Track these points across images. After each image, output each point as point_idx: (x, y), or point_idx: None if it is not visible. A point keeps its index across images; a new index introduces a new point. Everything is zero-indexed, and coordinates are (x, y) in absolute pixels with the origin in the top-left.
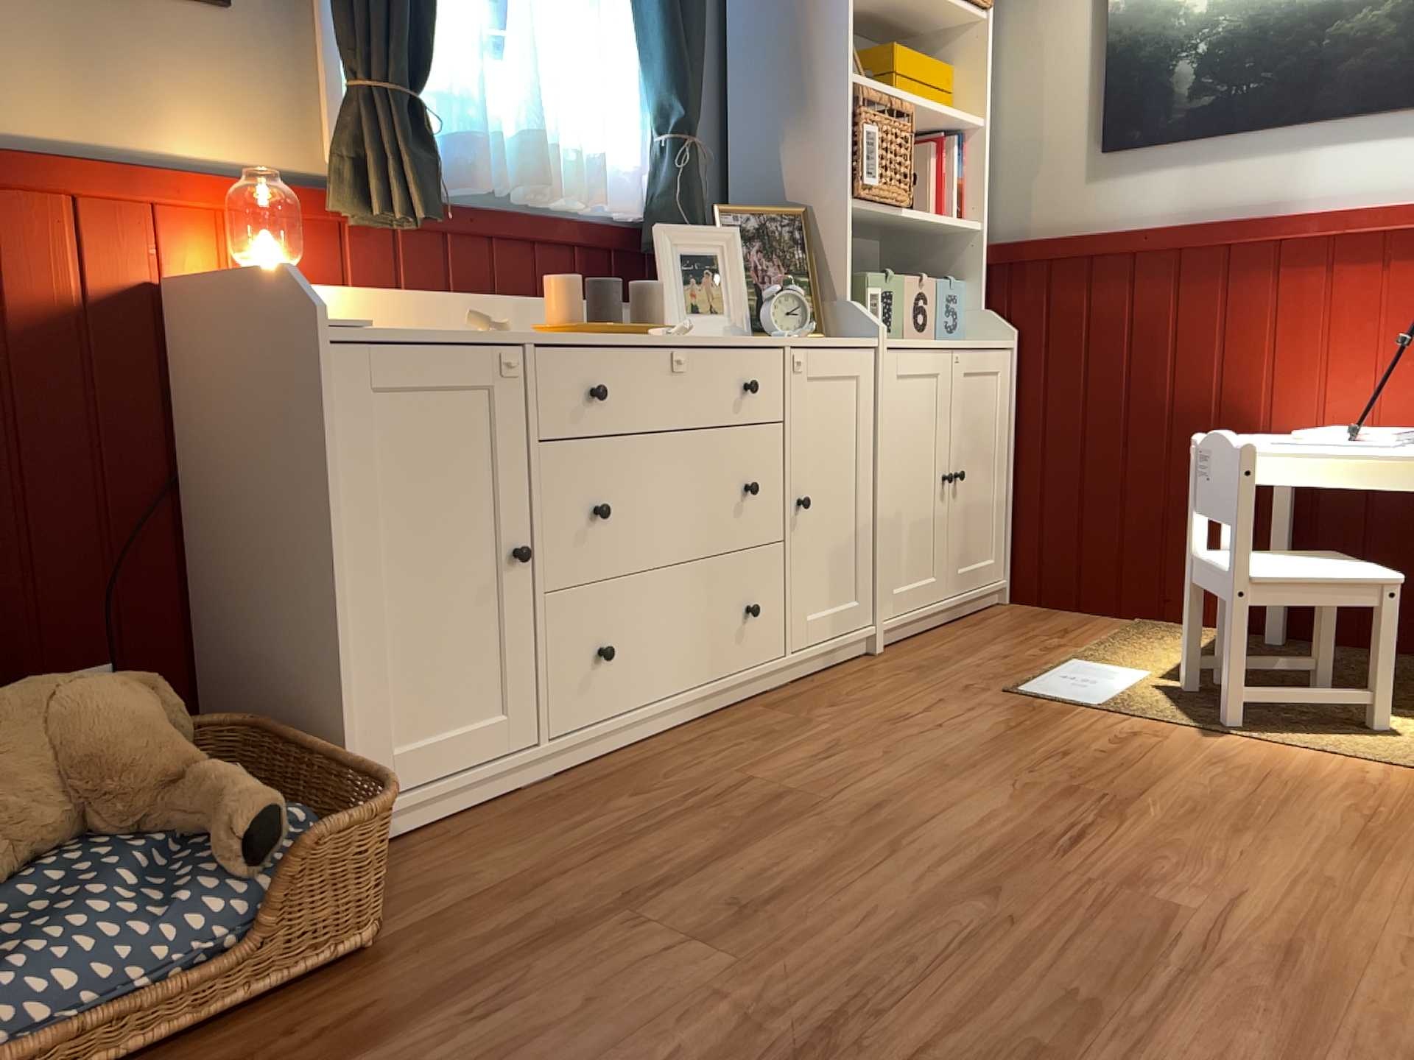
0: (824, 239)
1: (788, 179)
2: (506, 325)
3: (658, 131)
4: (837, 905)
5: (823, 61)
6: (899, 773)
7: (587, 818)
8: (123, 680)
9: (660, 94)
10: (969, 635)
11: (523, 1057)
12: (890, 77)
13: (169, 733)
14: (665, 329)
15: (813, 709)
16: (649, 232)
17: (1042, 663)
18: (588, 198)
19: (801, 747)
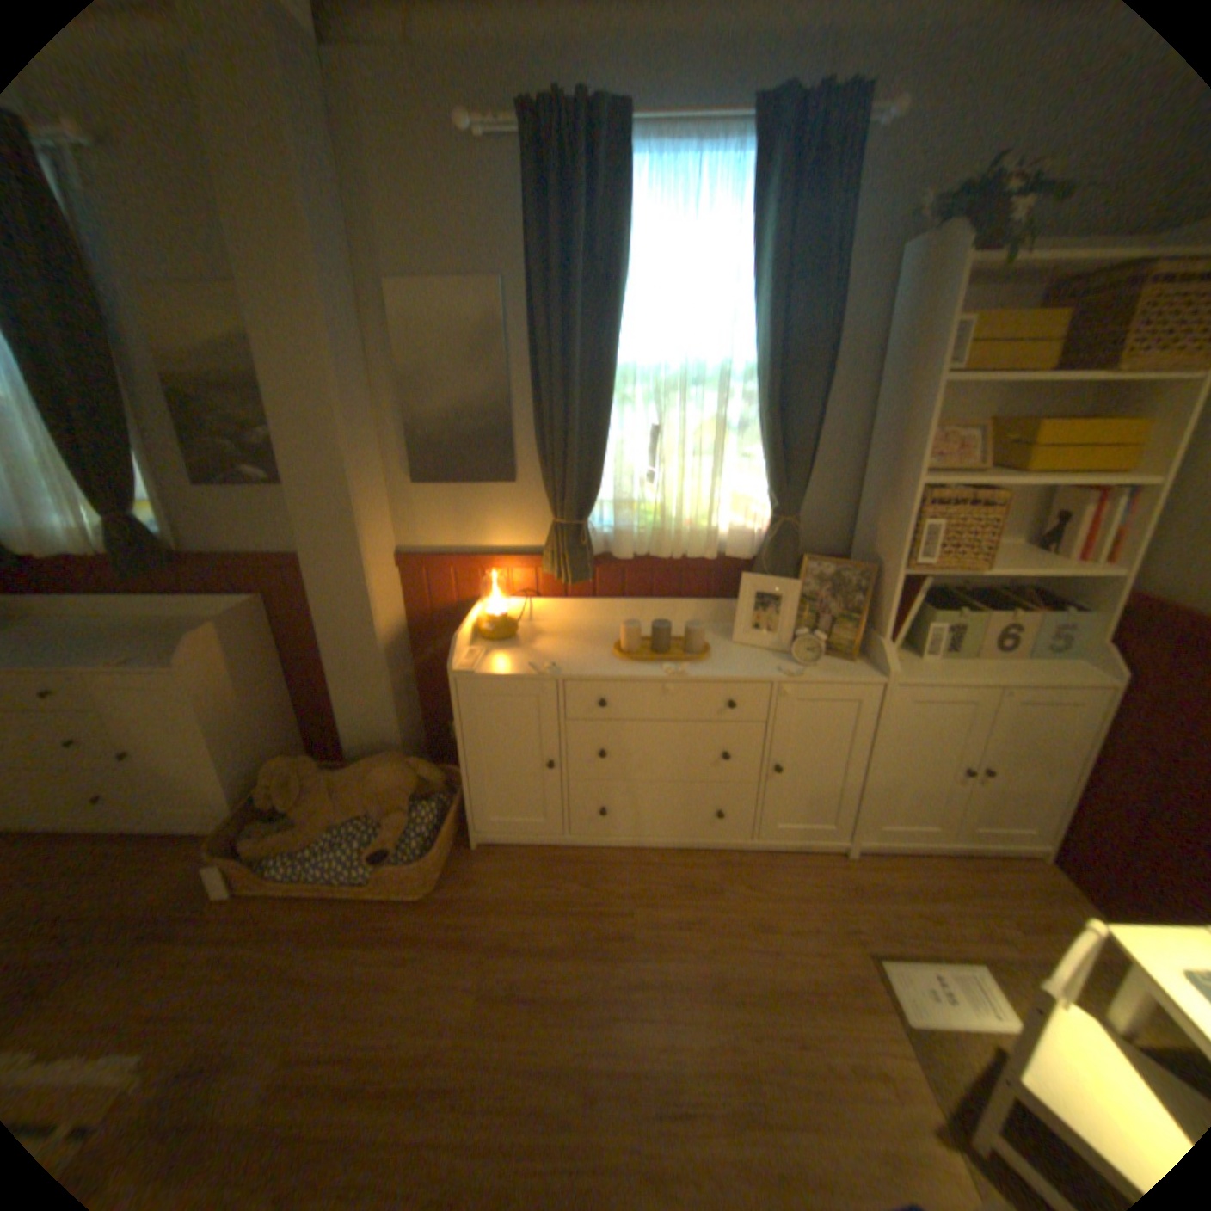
0: (884, 590)
1: (879, 537)
2: (553, 668)
3: (770, 507)
4: (536, 1033)
5: (910, 463)
6: (695, 973)
7: (550, 886)
8: (401, 766)
9: (768, 488)
10: (953, 881)
11: (381, 996)
12: (1032, 446)
13: (408, 789)
14: (667, 669)
15: (738, 883)
16: (755, 566)
17: (955, 951)
18: (702, 554)
19: (685, 910)
